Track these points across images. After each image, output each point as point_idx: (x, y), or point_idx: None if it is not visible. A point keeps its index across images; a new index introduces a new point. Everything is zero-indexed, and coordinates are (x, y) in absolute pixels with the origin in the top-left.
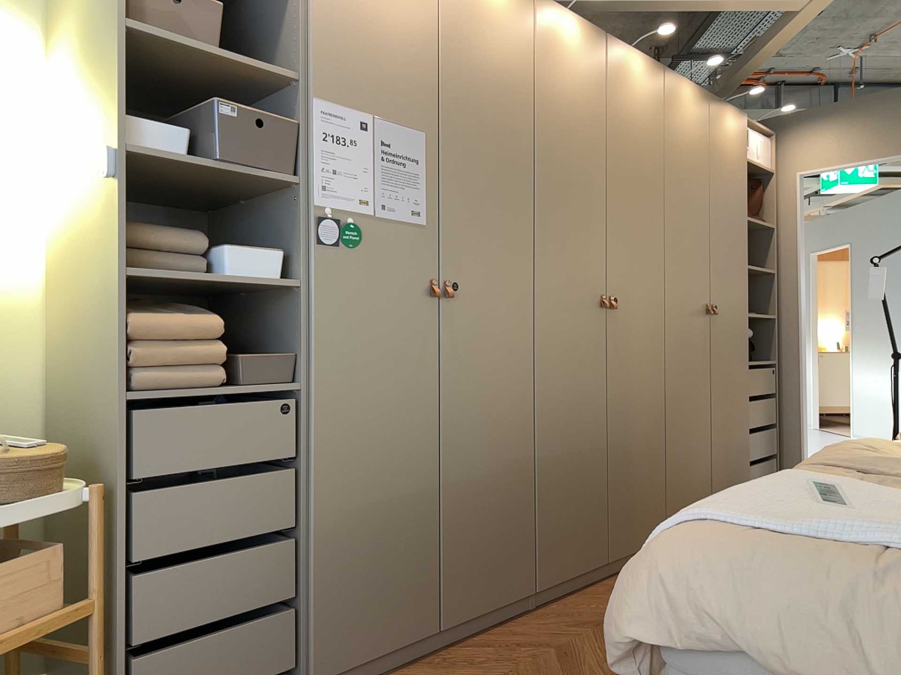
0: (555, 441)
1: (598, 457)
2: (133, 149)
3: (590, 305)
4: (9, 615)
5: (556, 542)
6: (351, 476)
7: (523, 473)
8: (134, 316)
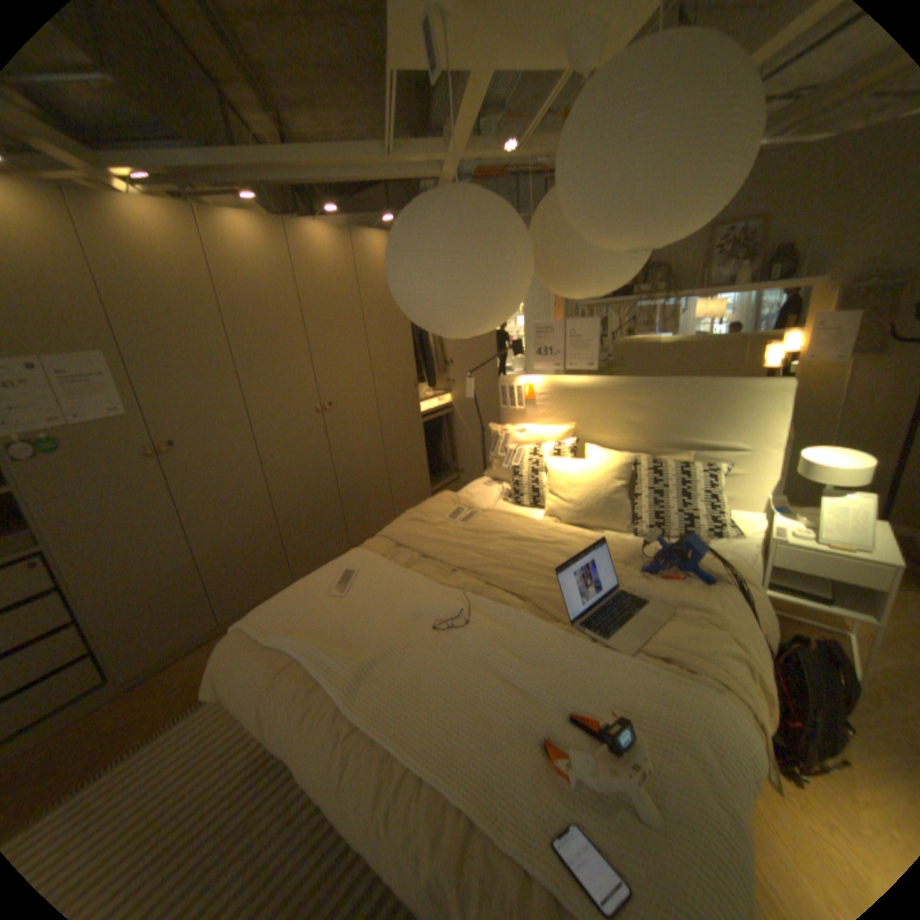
0: (297, 500)
1: (336, 497)
2: None
3: (312, 413)
4: None
5: (309, 551)
6: (118, 578)
7: (273, 526)
8: None
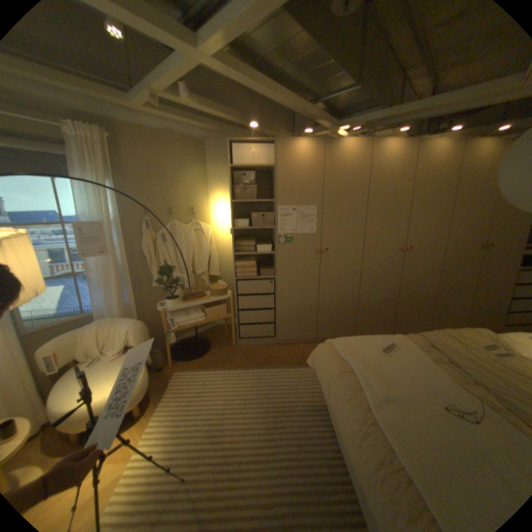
0: (372, 295)
1: (395, 302)
2: (237, 227)
3: (398, 250)
4: (219, 314)
5: (369, 325)
6: (291, 298)
7: (355, 304)
8: (239, 262)
